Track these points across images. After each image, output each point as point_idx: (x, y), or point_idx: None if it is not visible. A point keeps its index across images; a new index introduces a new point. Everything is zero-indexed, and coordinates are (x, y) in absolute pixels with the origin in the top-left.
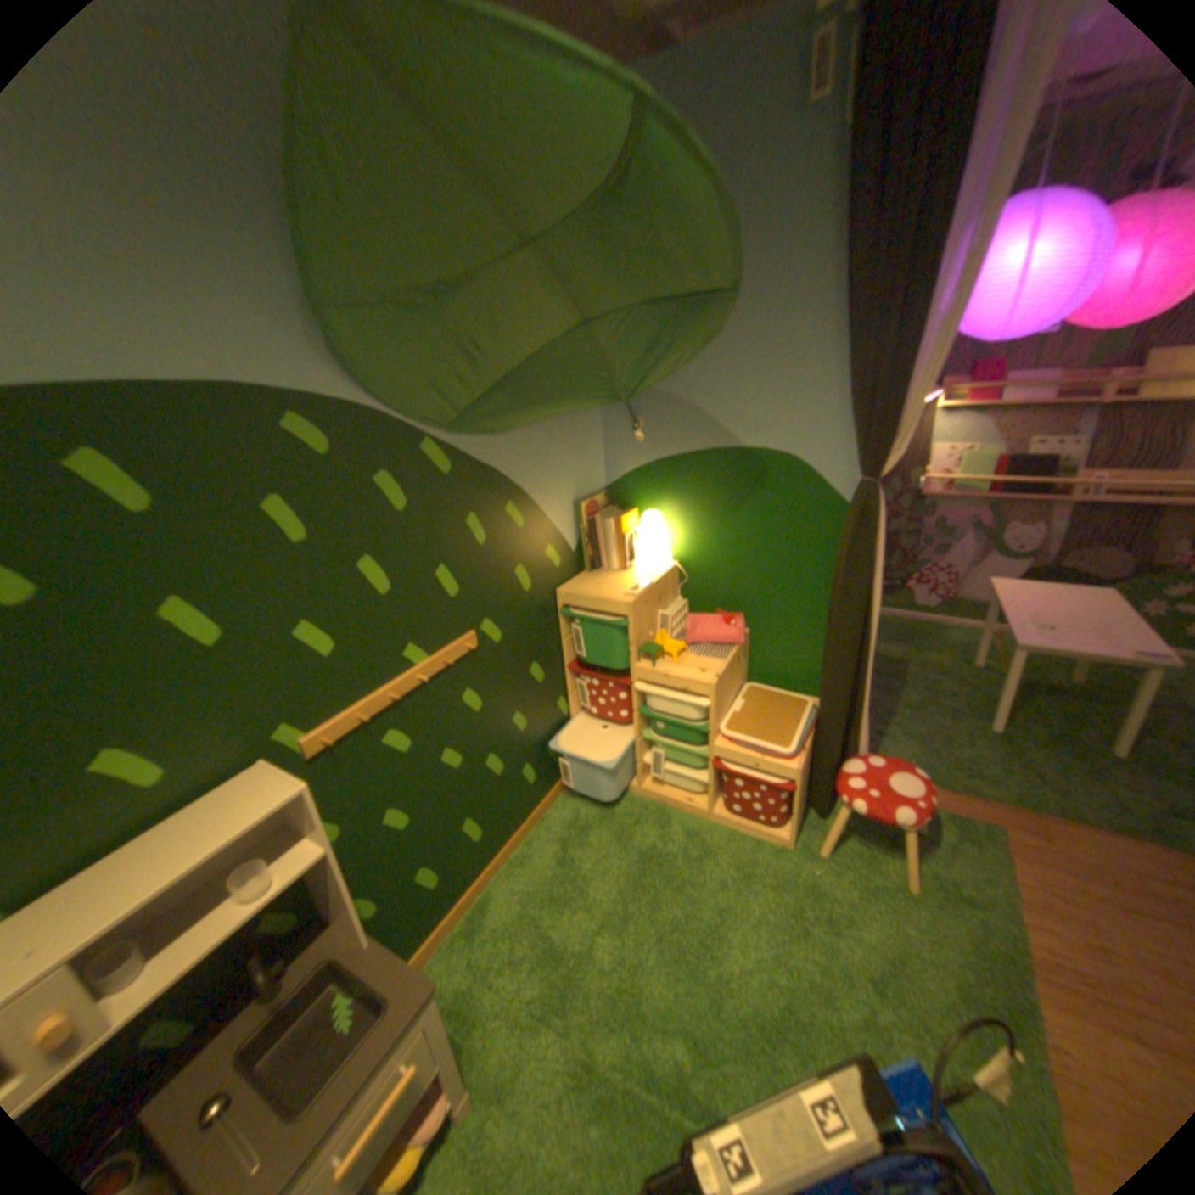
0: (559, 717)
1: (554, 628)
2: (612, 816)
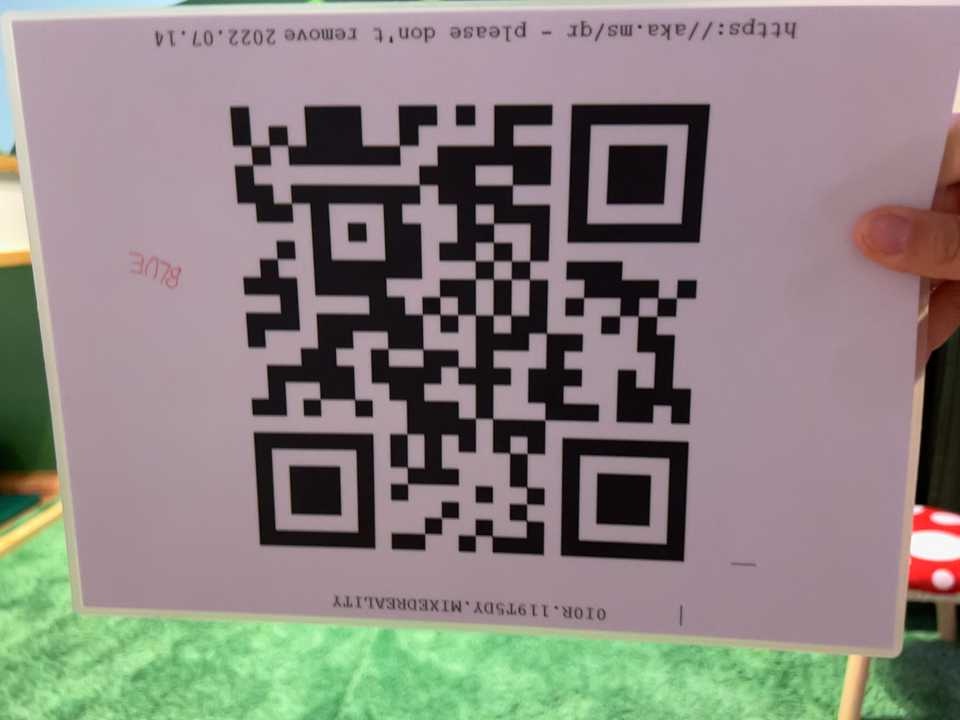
0: None
1: None
2: None
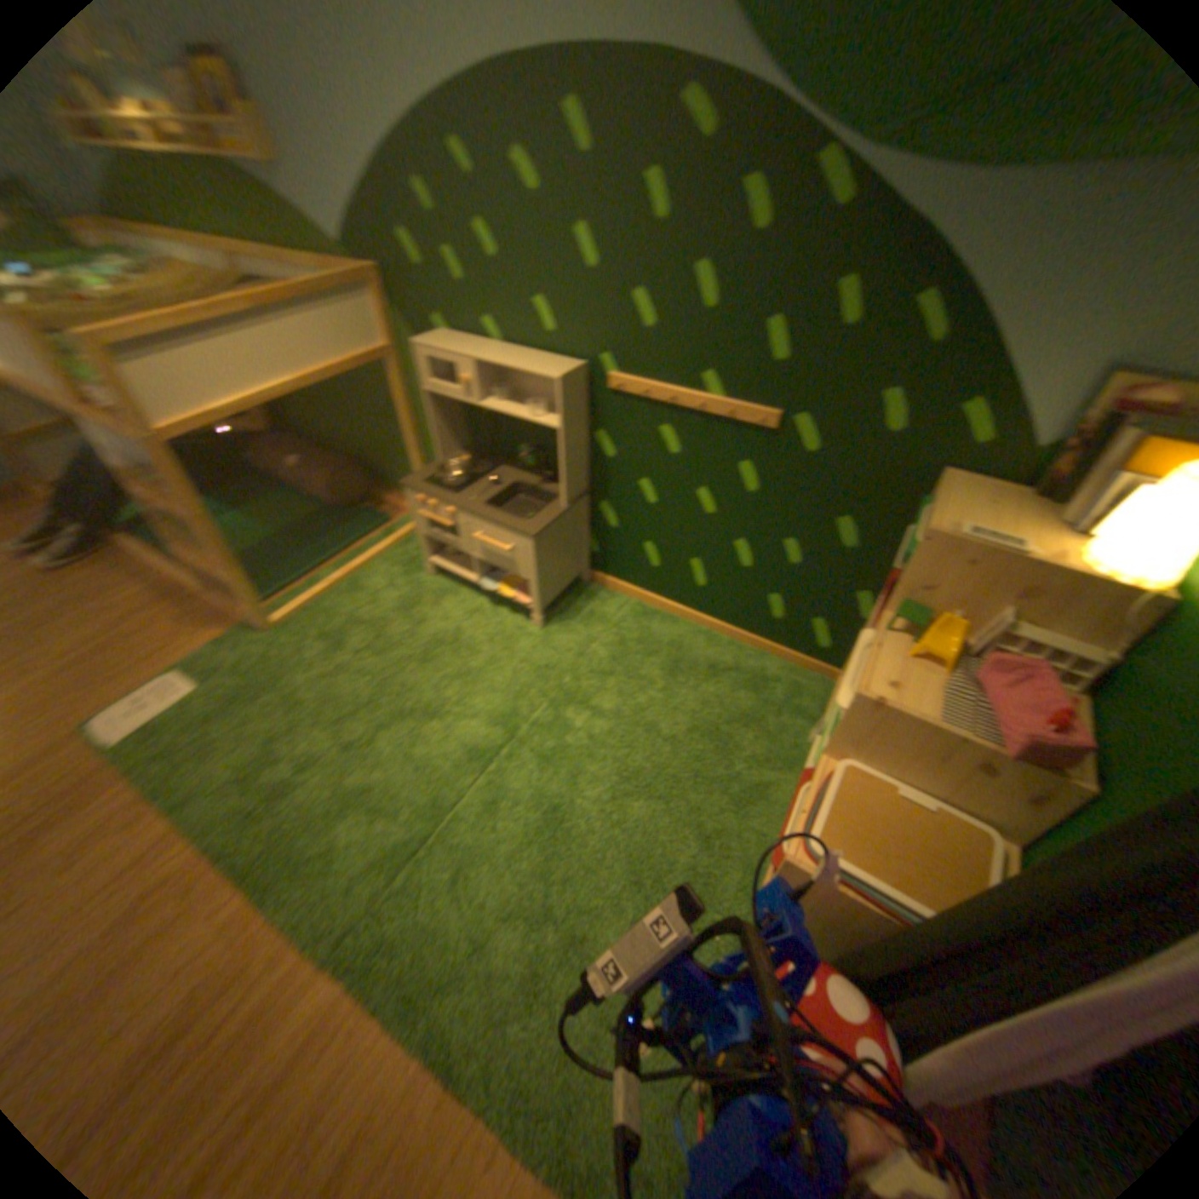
0: (852, 610)
1: (912, 514)
2: (777, 716)
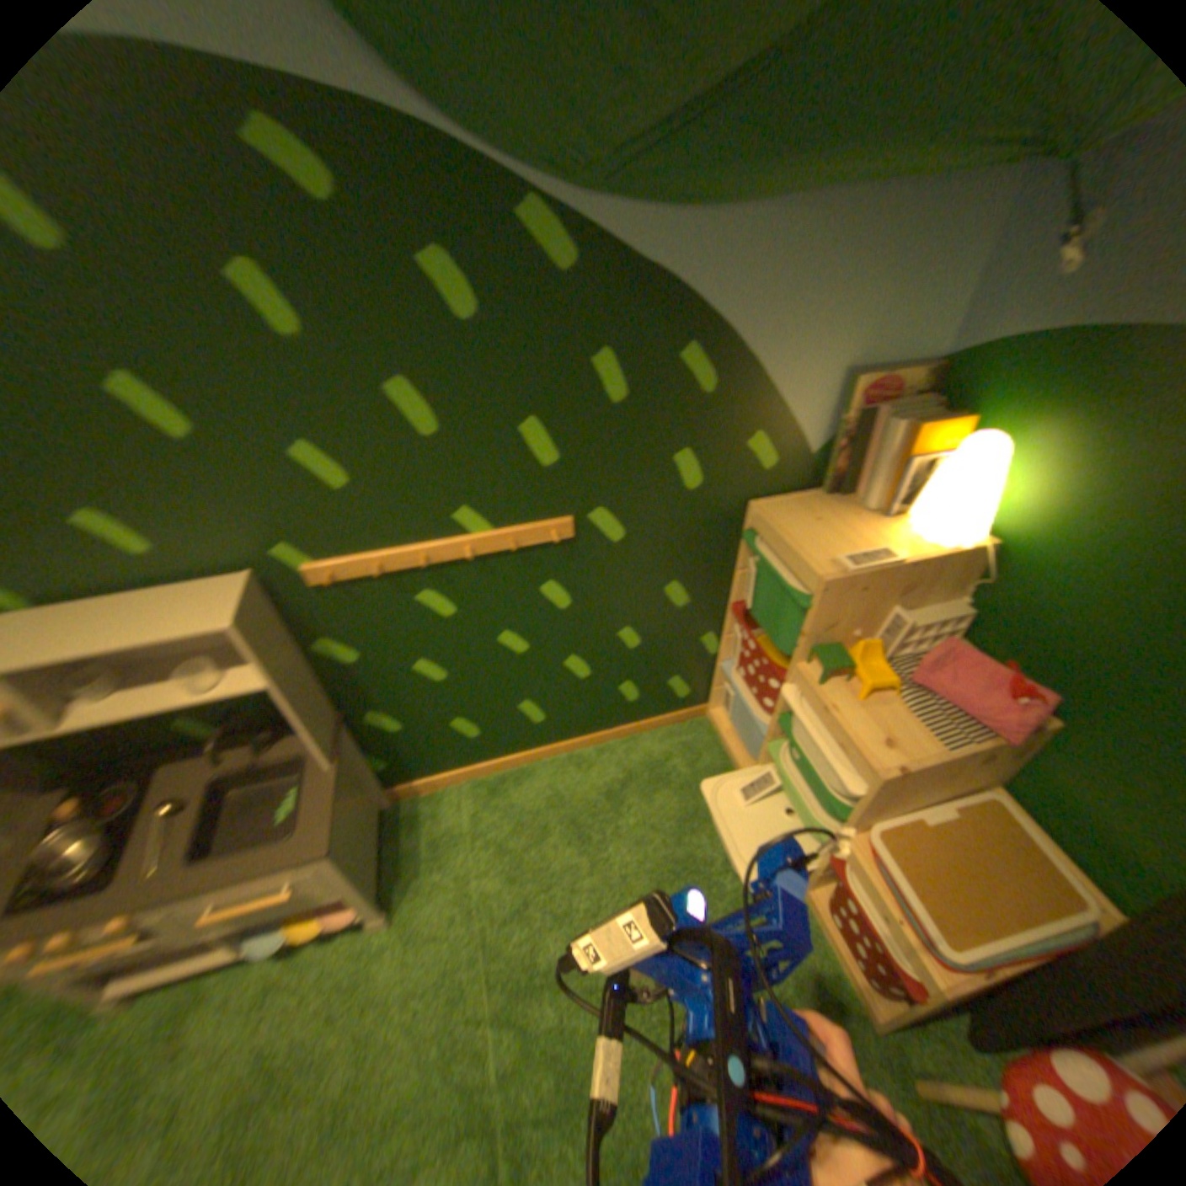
0: (701, 654)
1: (731, 551)
2: (701, 793)
